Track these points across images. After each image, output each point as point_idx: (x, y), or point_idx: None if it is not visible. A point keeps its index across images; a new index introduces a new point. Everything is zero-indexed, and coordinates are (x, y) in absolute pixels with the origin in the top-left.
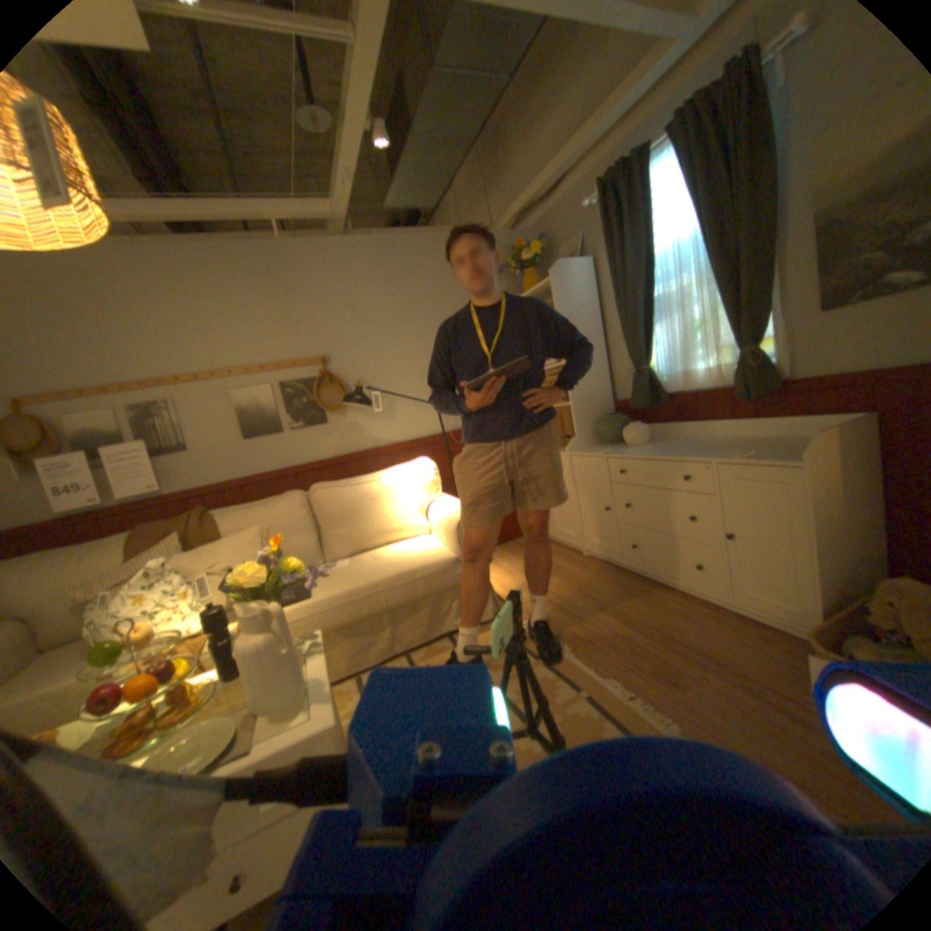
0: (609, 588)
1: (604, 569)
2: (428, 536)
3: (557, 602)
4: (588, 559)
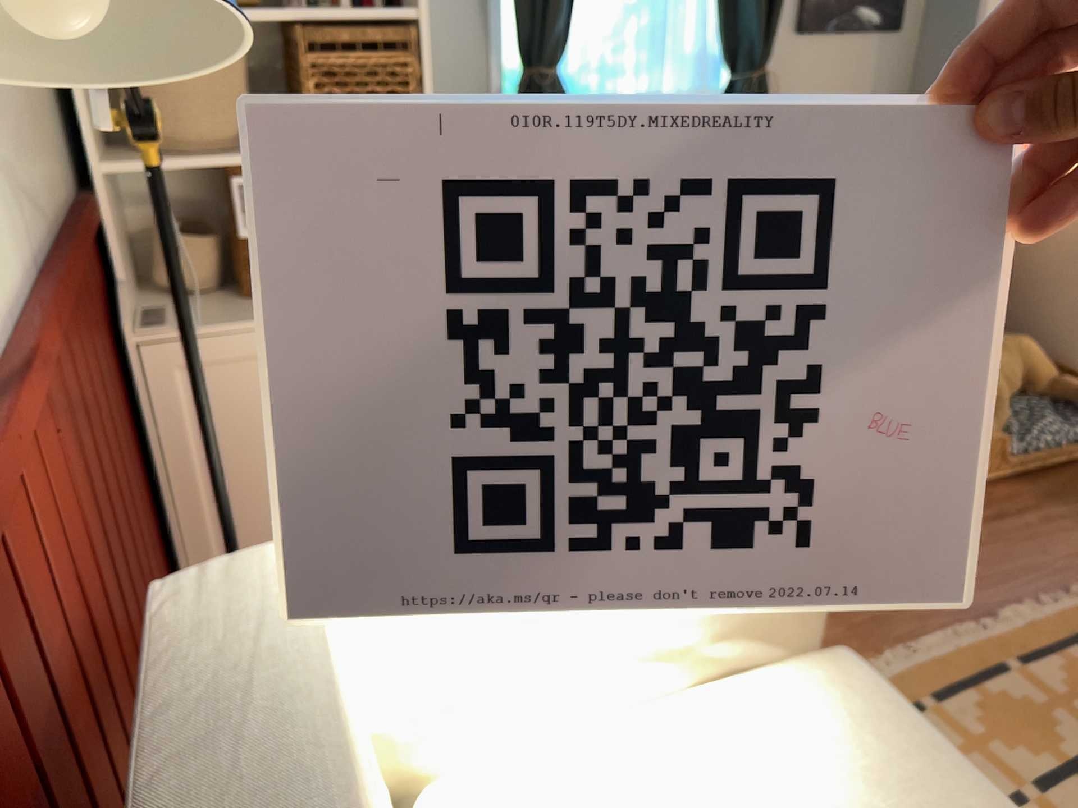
0: None
1: None
2: (557, 746)
3: None
4: None
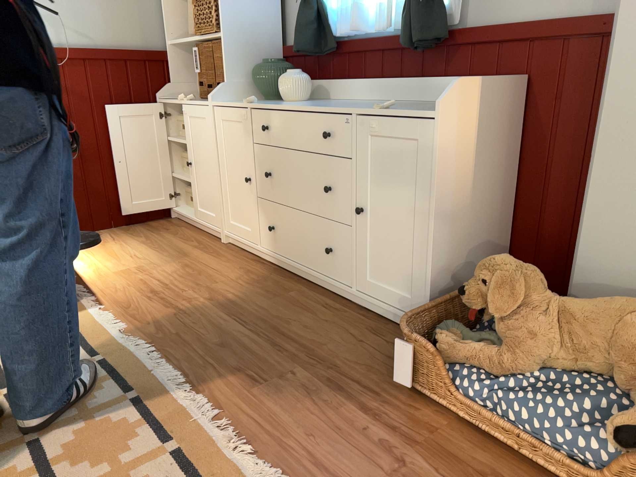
0: (232, 277)
1: (236, 258)
2: None
3: (160, 290)
4: (224, 246)
